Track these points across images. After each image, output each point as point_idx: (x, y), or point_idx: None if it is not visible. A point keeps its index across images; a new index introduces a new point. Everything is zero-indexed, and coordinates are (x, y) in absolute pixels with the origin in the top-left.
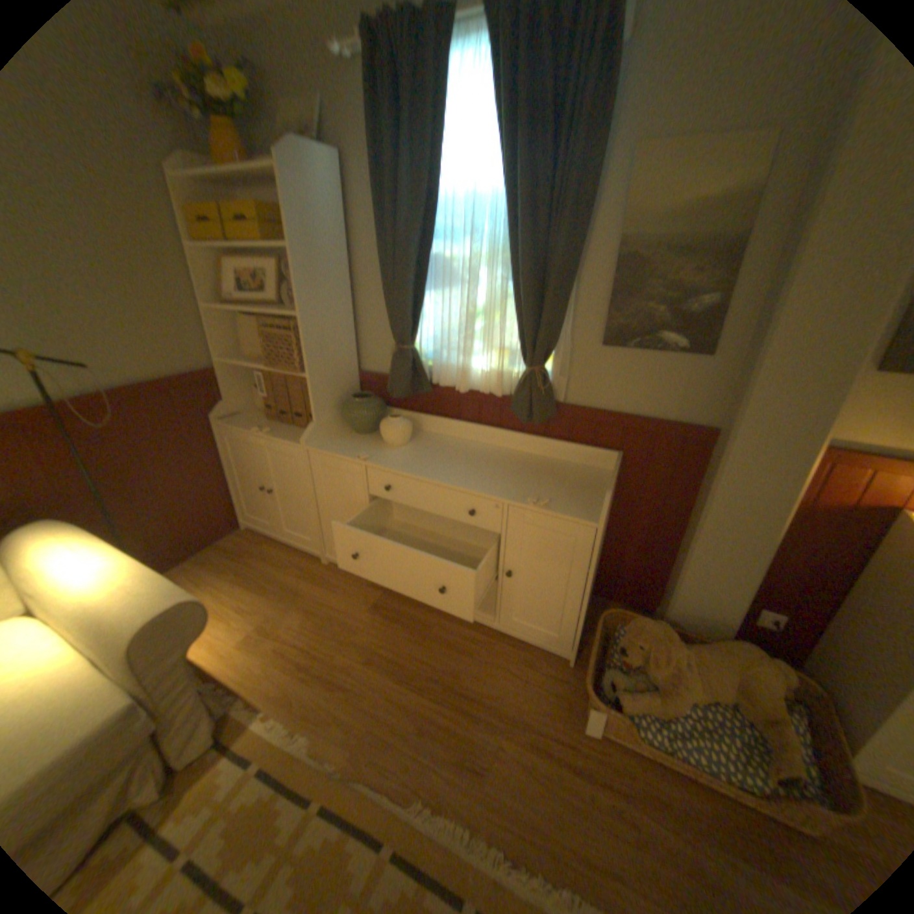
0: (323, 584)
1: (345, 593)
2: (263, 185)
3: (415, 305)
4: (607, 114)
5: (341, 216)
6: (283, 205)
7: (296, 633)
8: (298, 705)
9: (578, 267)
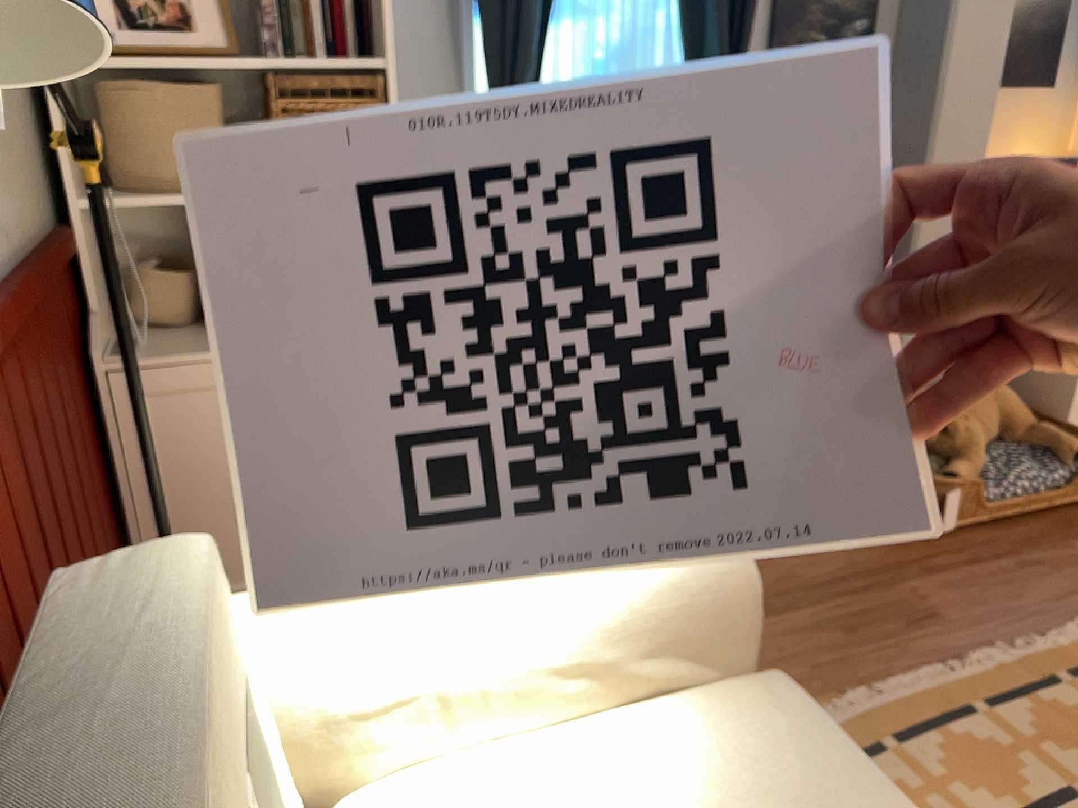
0: None
1: None
2: None
3: (538, 49)
4: None
5: None
6: None
7: None
8: None
9: None
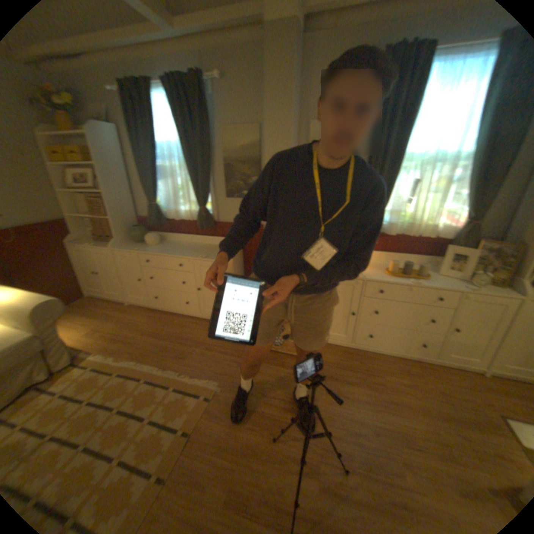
0: (124, 312)
1: (135, 314)
2: (82, 138)
3: (152, 186)
4: (205, 118)
5: (118, 151)
6: (90, 147)
7: (109, 330)
8: (108, 351)
9: (209, 169)
